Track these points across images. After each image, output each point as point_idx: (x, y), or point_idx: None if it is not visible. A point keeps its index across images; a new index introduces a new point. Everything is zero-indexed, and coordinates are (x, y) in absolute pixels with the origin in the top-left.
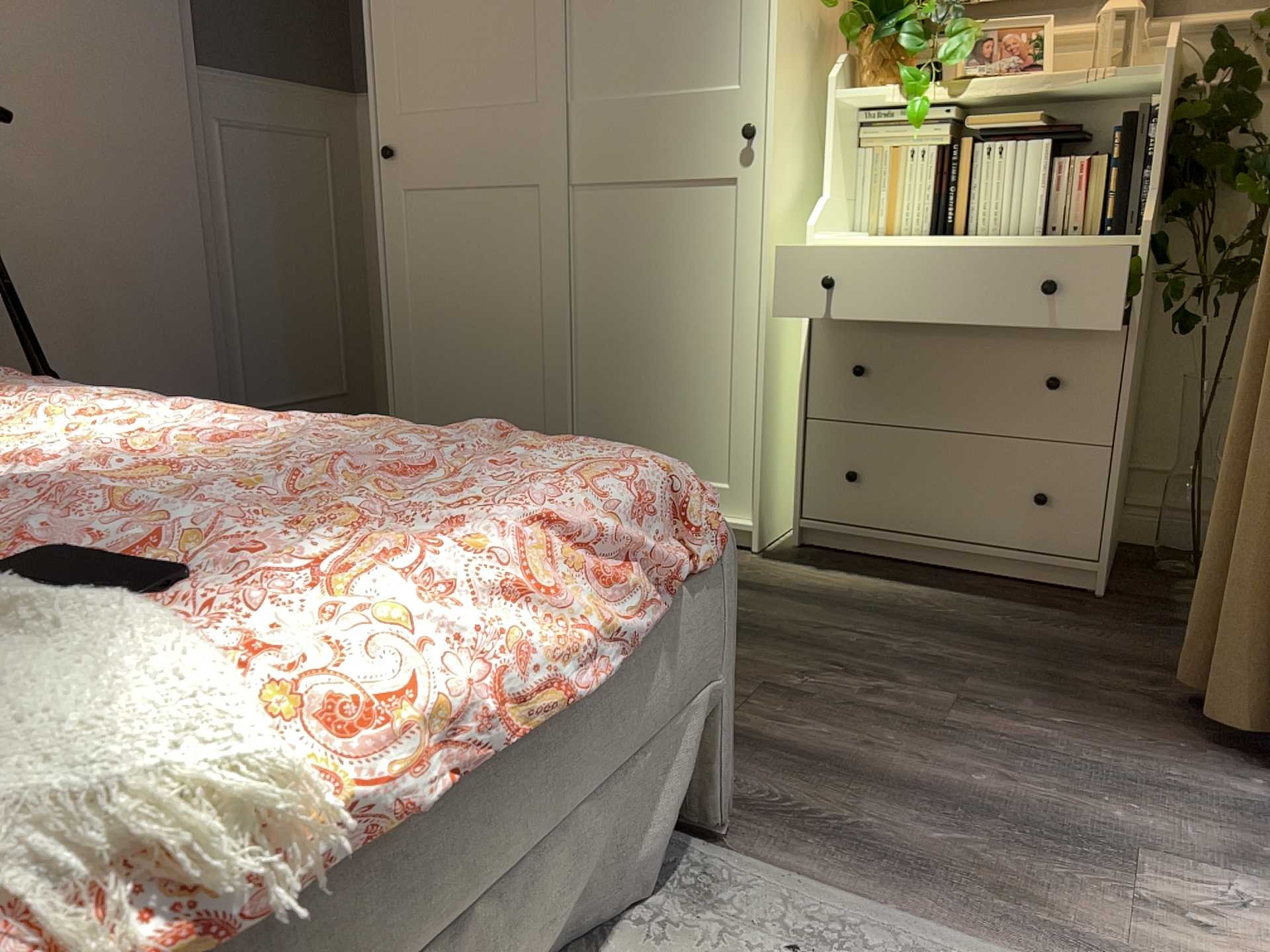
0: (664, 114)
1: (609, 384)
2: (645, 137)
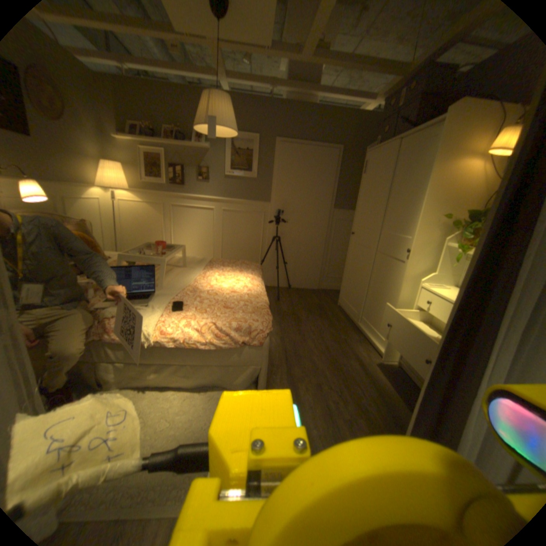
0: (396, 239)
1: (372, 301)
2: (392, 243)
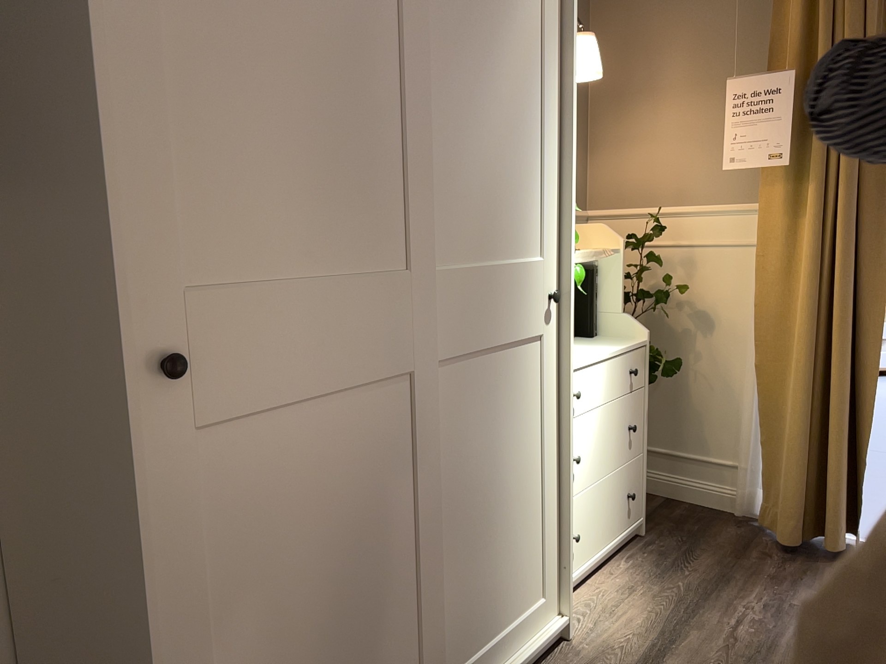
0: (503, 279)
1: (463, 570)
2: (490, 303)
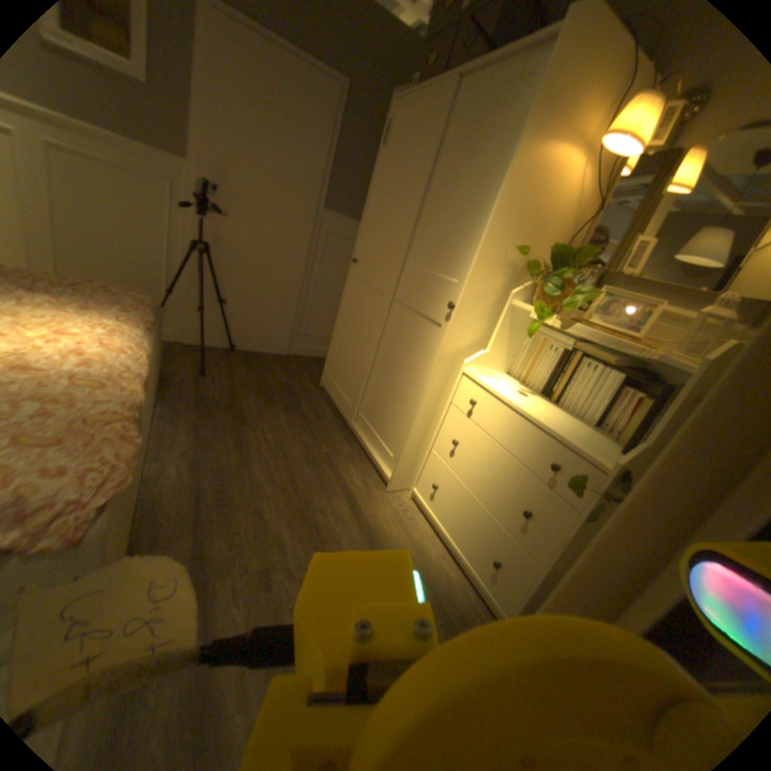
0: (430, 281)
1: (377, 386)
2: (421, 288)
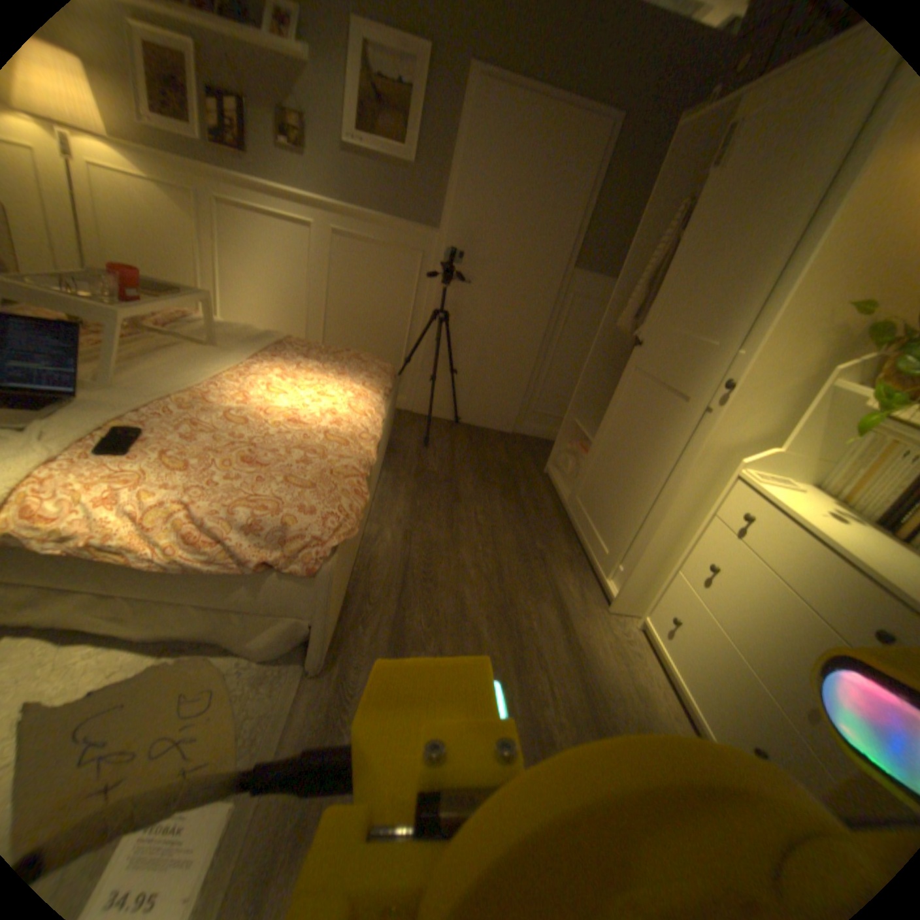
0: (703, 352)
1: (614, 481)
2: (688, 362)
